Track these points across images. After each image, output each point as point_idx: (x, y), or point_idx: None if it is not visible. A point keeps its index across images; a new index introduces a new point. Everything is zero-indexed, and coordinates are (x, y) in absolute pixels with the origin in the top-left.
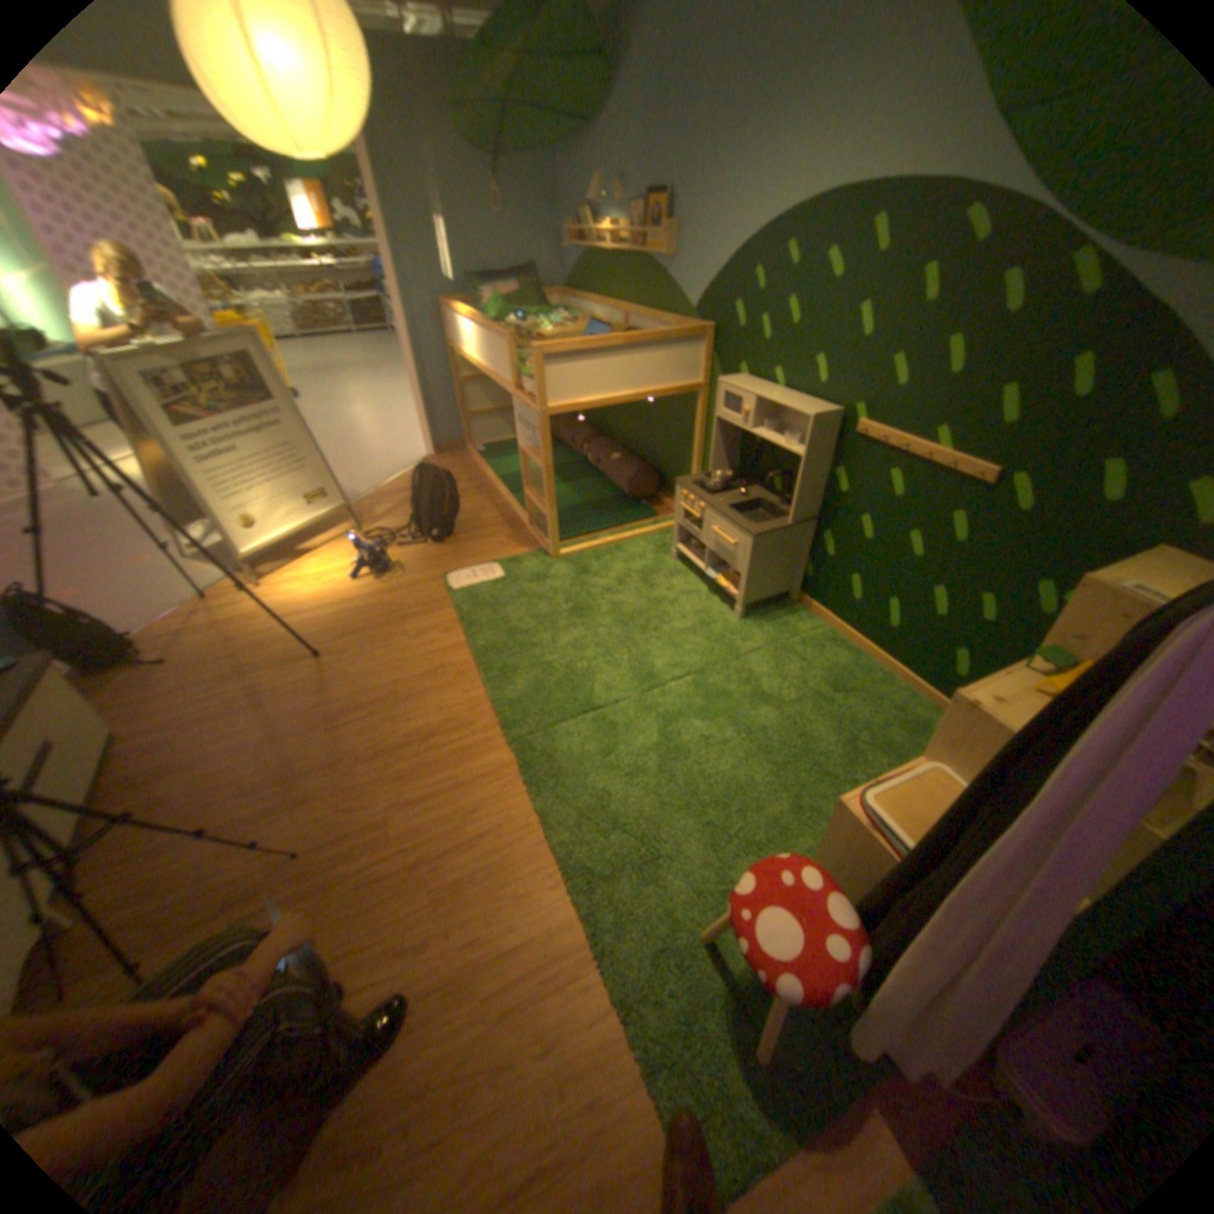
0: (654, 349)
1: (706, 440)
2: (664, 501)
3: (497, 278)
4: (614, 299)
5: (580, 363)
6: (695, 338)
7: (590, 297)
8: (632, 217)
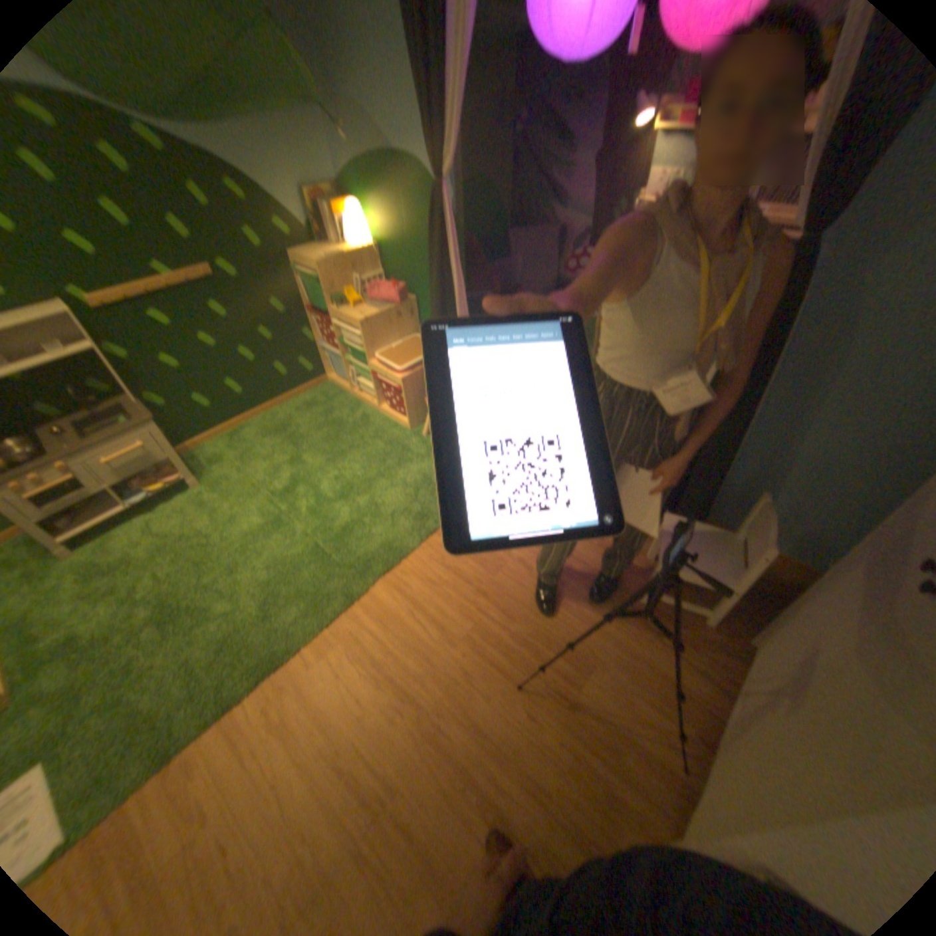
0: None
1: None
2: None
3: None
4: None
5: None
6: None
7: None
8: None
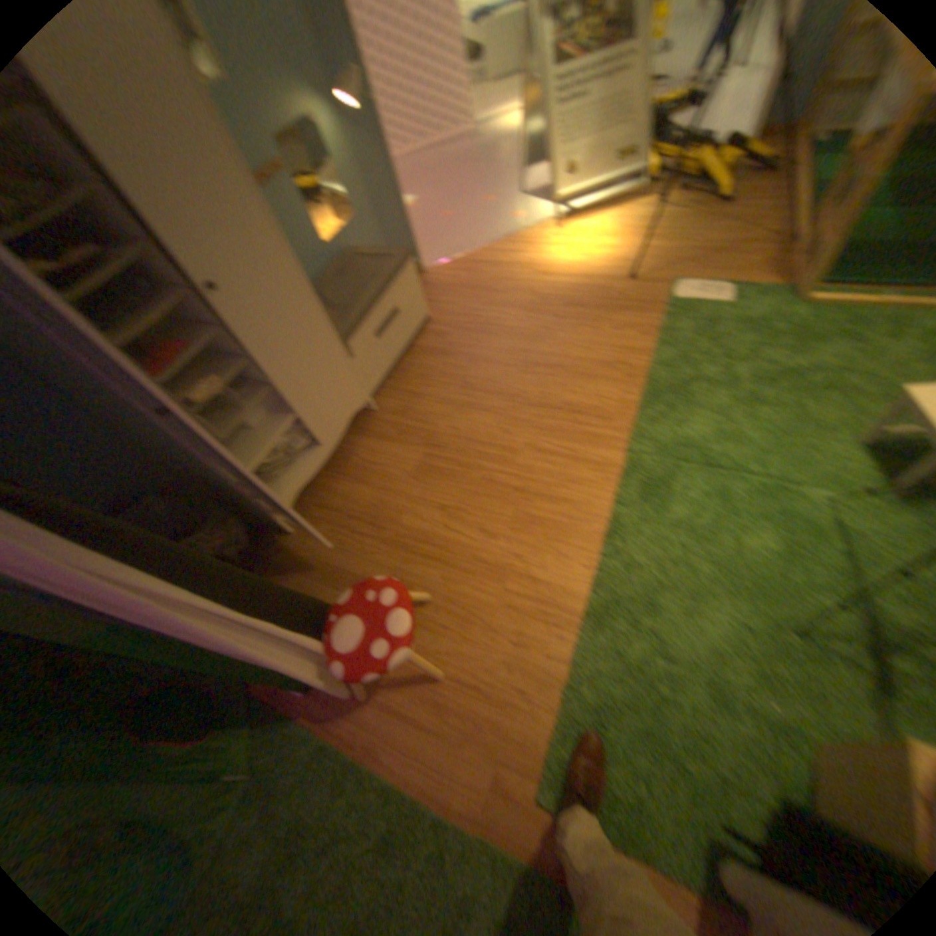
0: None
1: None
2: None
3: None
4: None
5: None
6: None
7: None
8: None
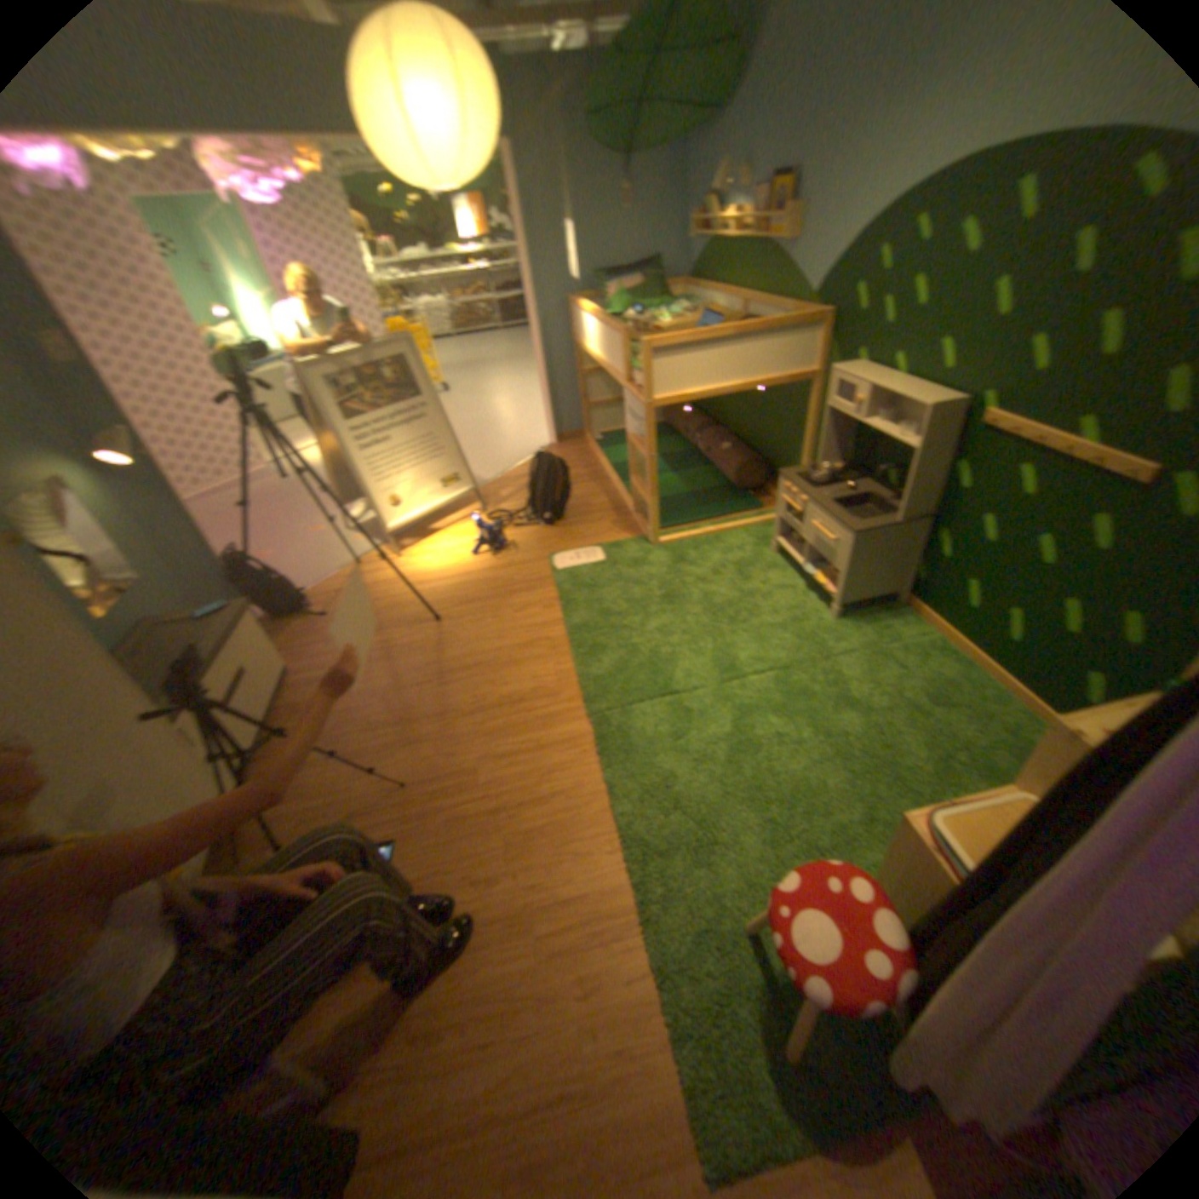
0: (767, 336)
1: (817, 429)
2: (771, 491)
3: (620, 272)
4: (733, 286)
5: (688, 354)
6: (811, 323)
7: (710, 285)
8: (755, 201)
